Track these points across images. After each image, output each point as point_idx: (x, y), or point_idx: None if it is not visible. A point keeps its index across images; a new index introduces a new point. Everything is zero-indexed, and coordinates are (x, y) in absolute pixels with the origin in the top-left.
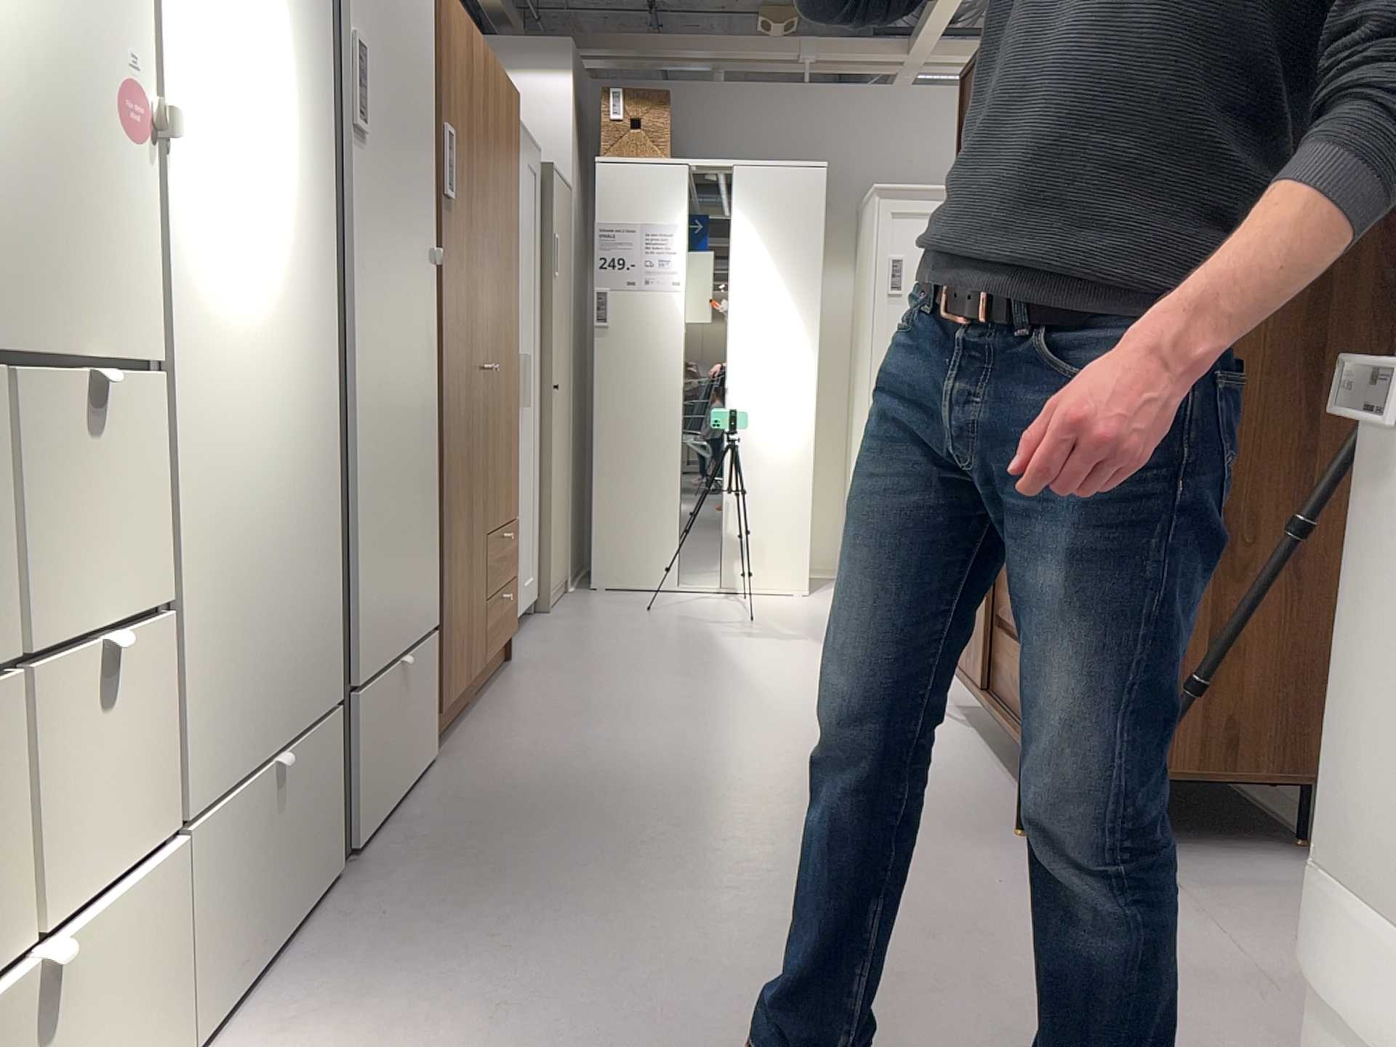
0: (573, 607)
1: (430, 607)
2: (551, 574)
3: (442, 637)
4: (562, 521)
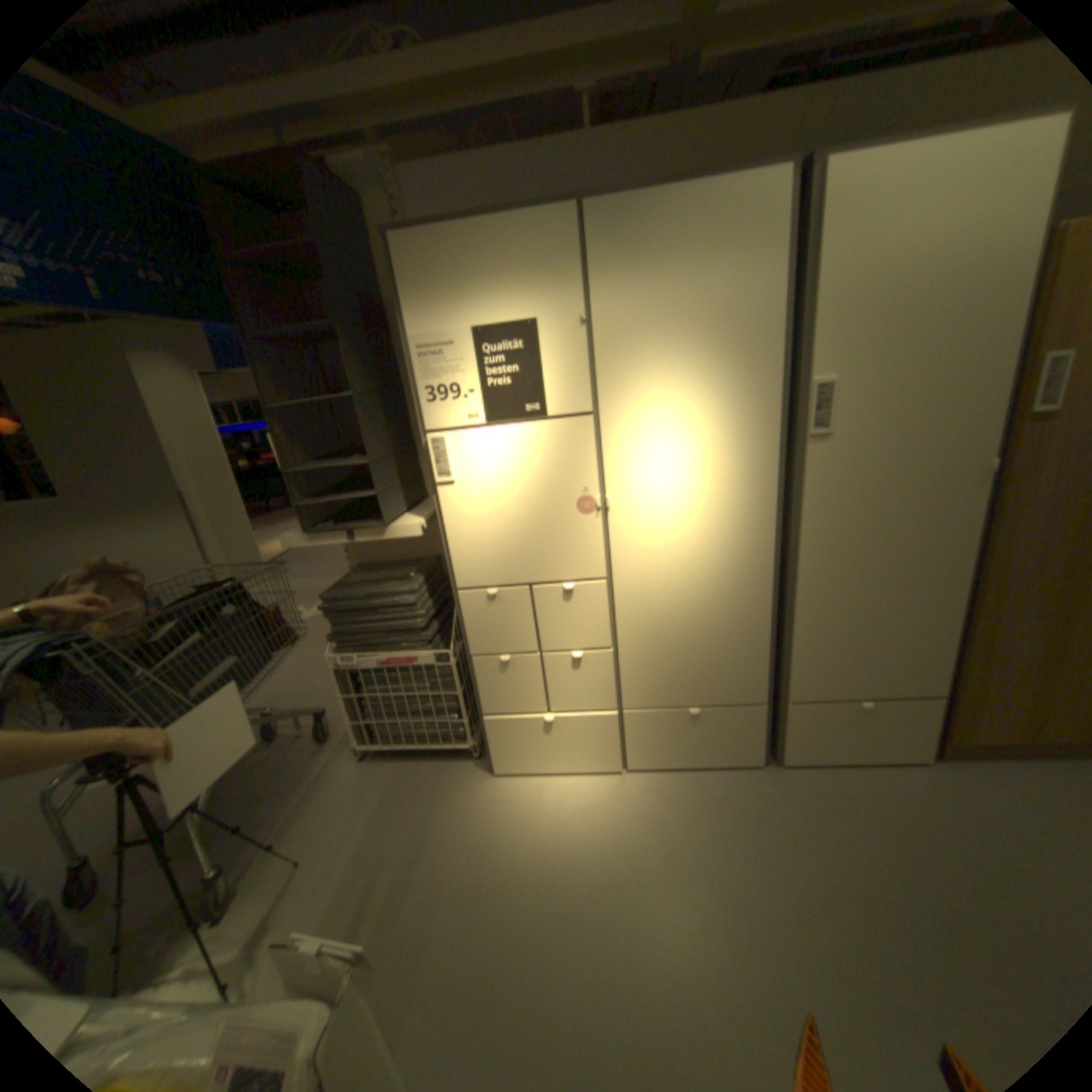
0: None
1: (933, 685)
2: None
3: (963, 705)
4: None
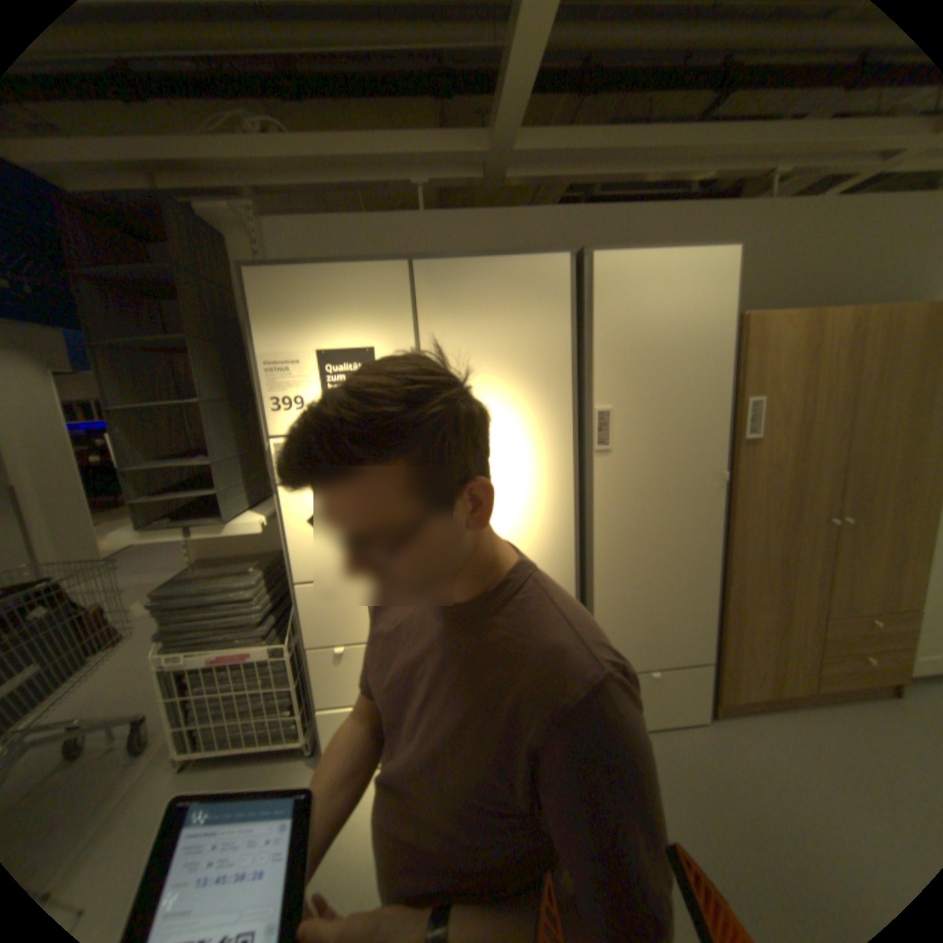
0: None
1: (703, 654)
2: None
3: (726, 670)
4: None
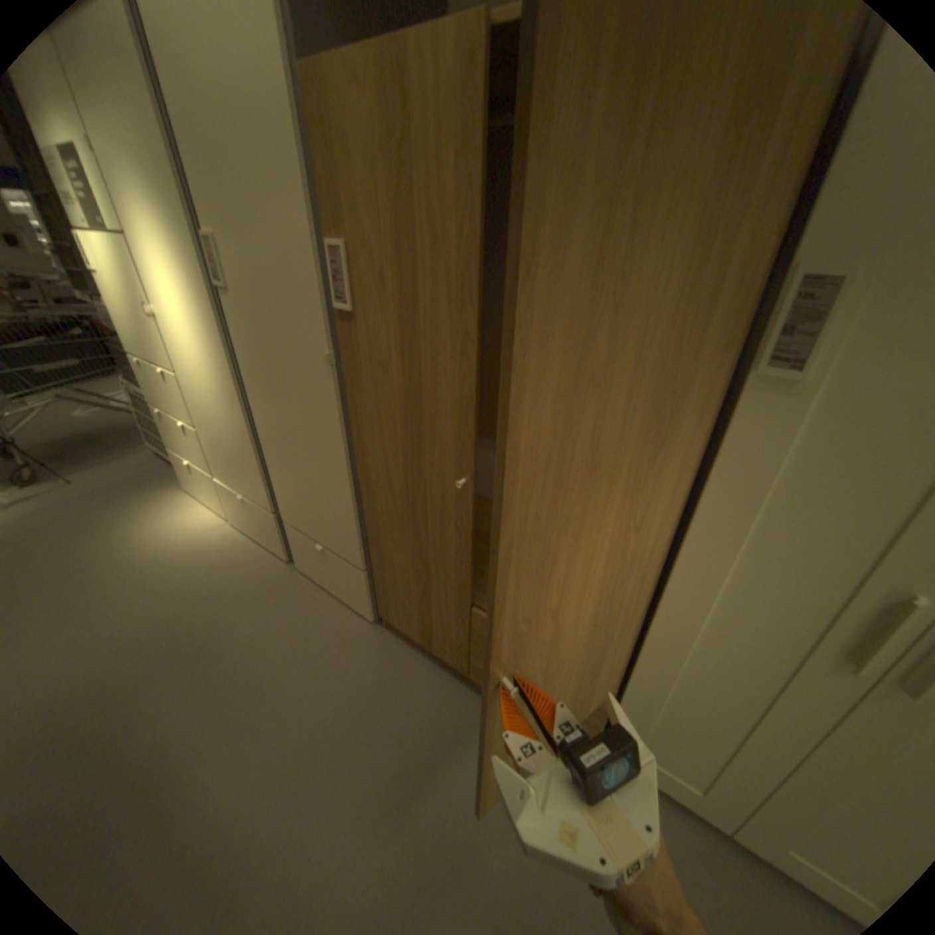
0: None
1: (352, 554)
2: None
3: (376, 584)
4: None
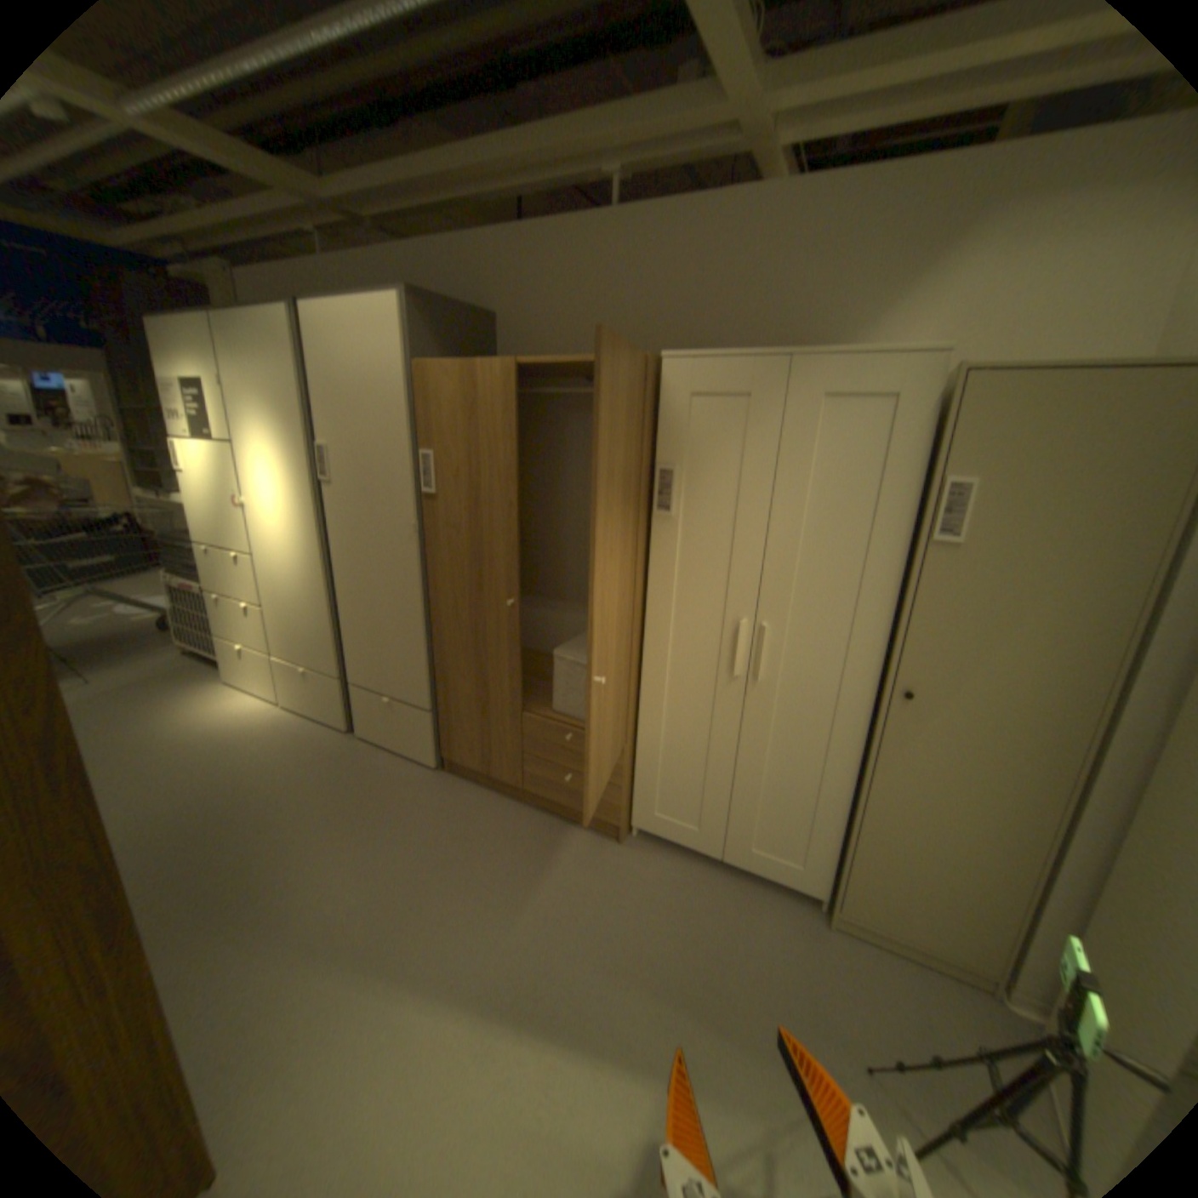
0: (878, 971)
1: (419, 698)
2: (852, 902)
3: (440, 722)
4: (958, 889)
